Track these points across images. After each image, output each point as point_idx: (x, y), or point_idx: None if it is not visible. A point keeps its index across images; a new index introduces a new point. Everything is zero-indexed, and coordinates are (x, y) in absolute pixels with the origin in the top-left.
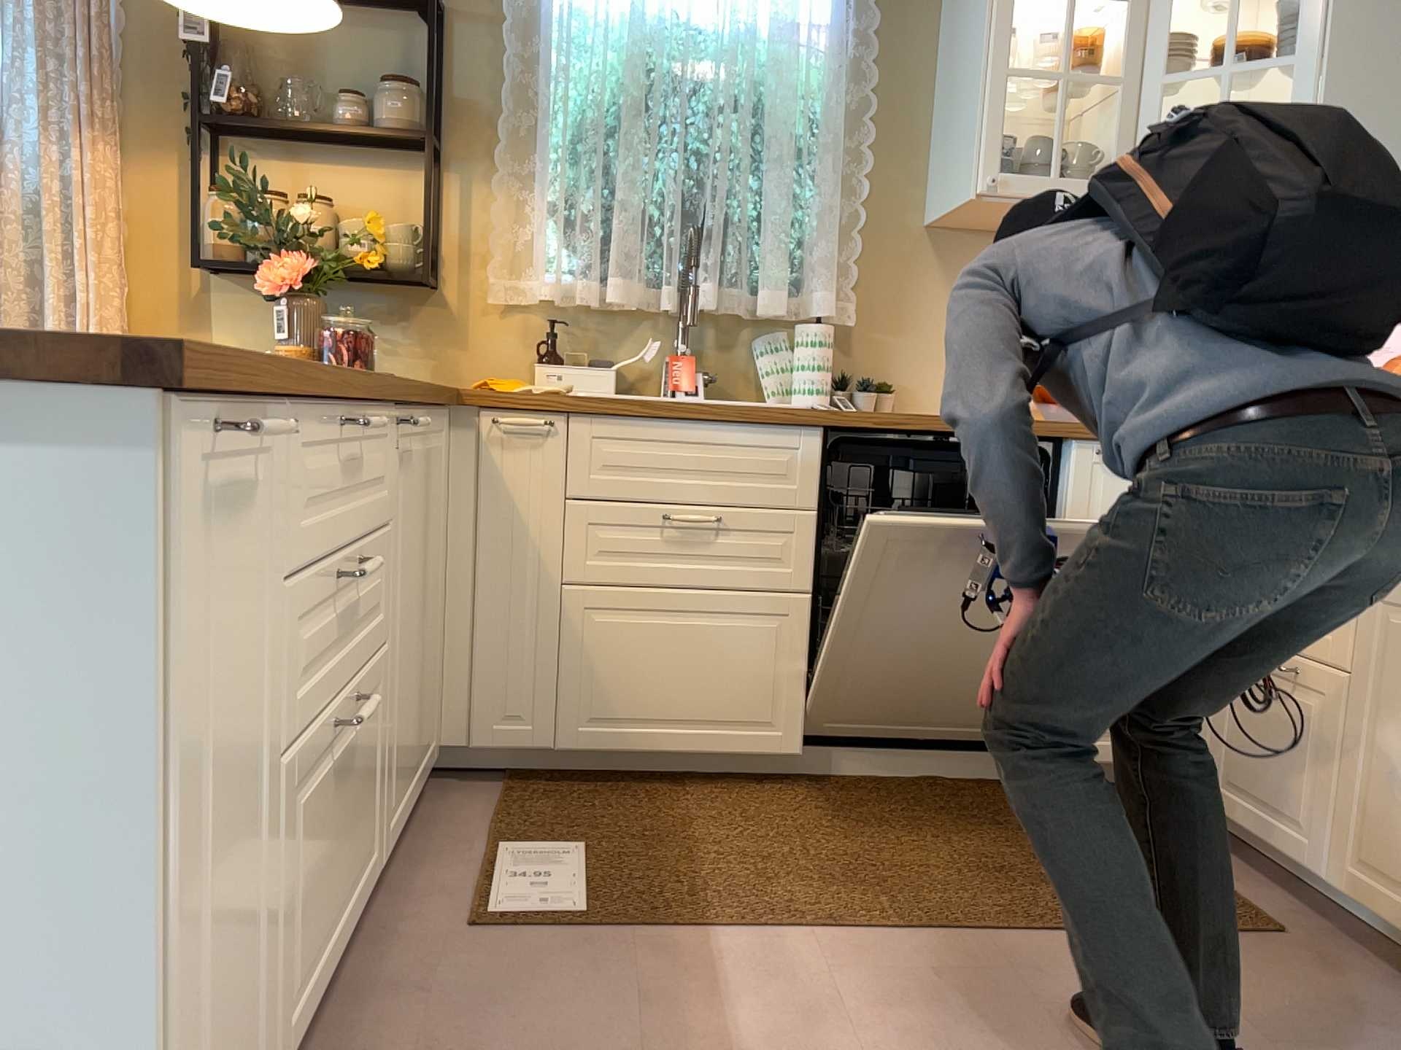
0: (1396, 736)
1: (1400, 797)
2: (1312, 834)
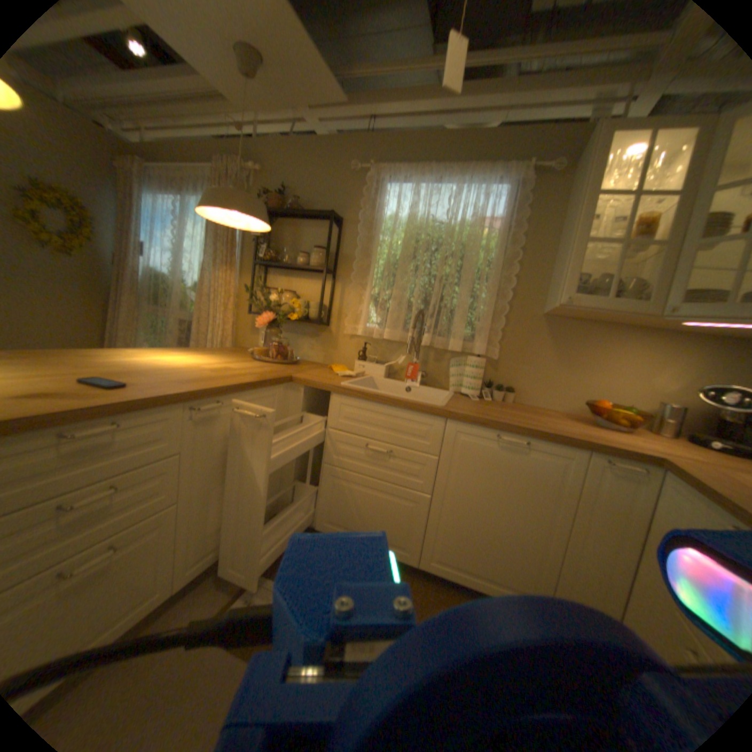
0: None
1: None
2: None
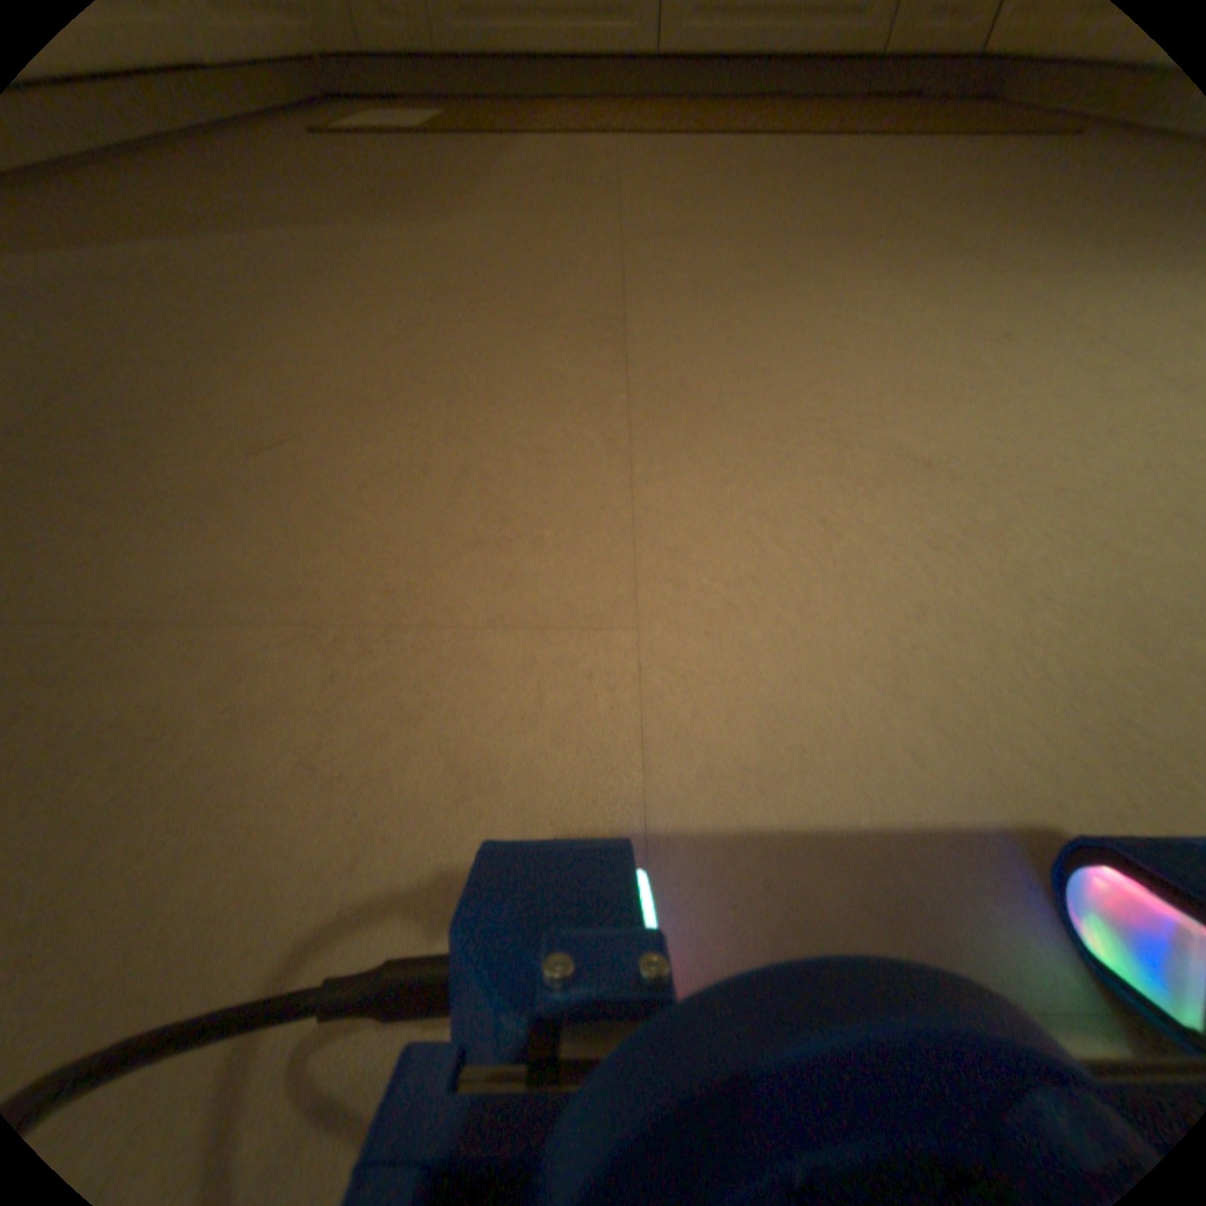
0: None
1: None
2: None
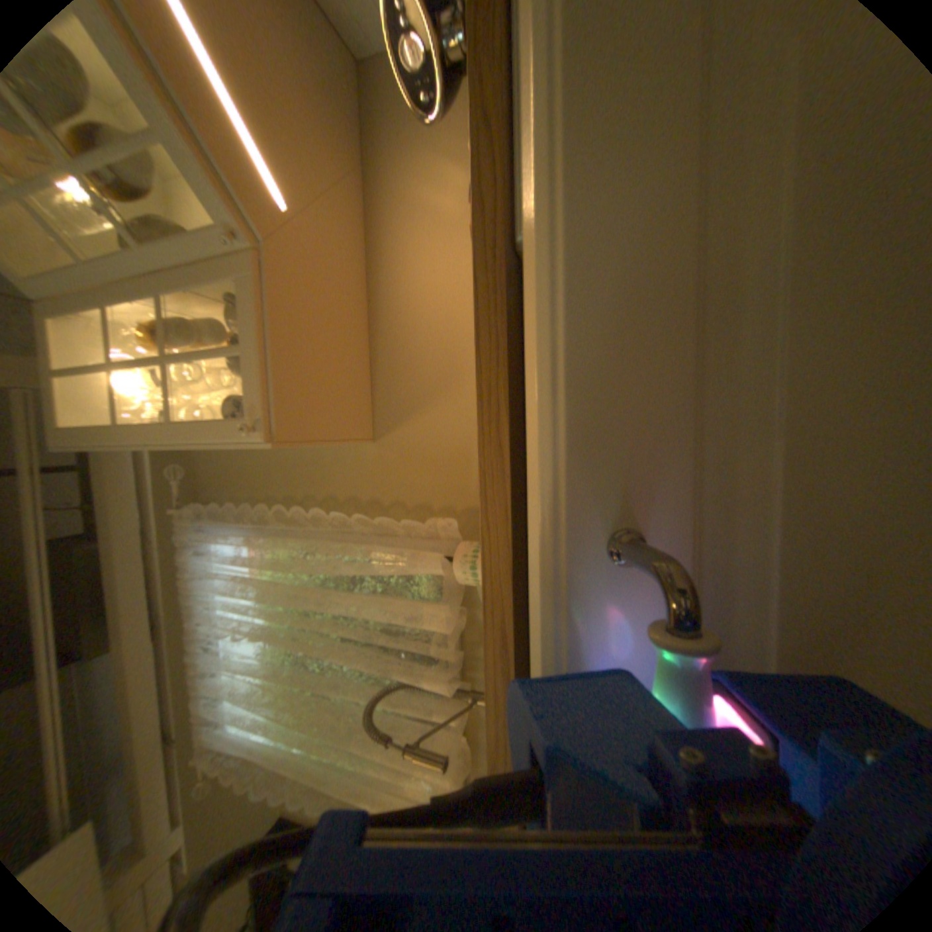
0: None
1: None
2: None
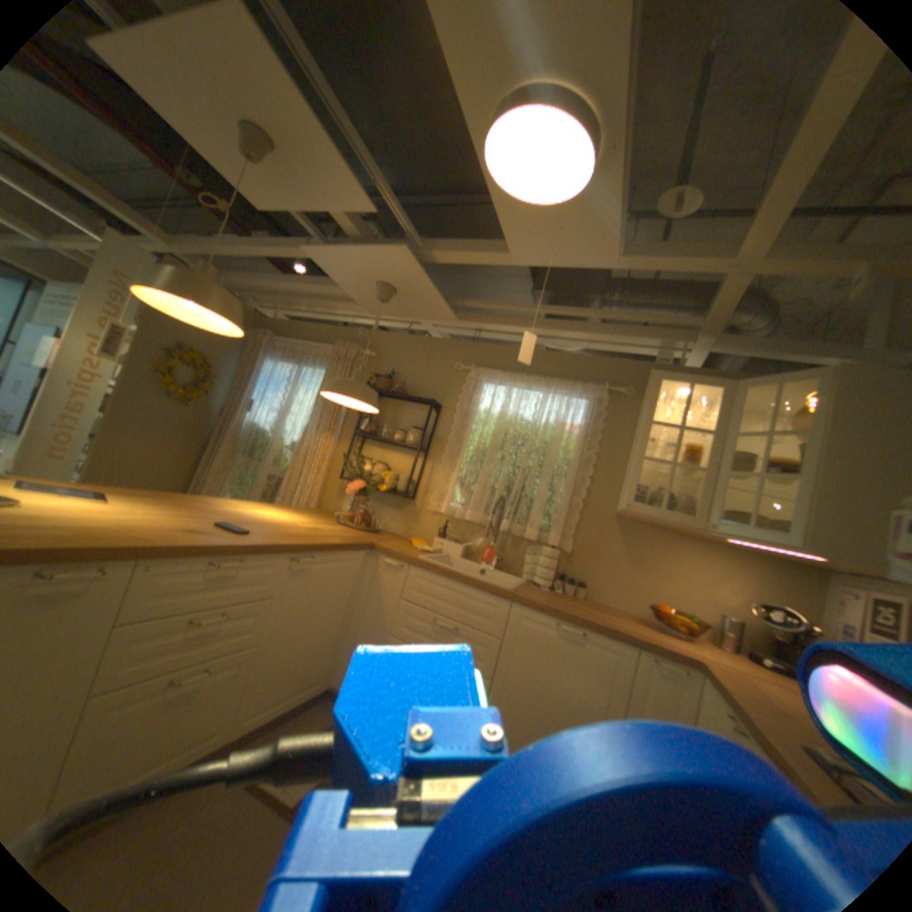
0: None
1: None
2: None
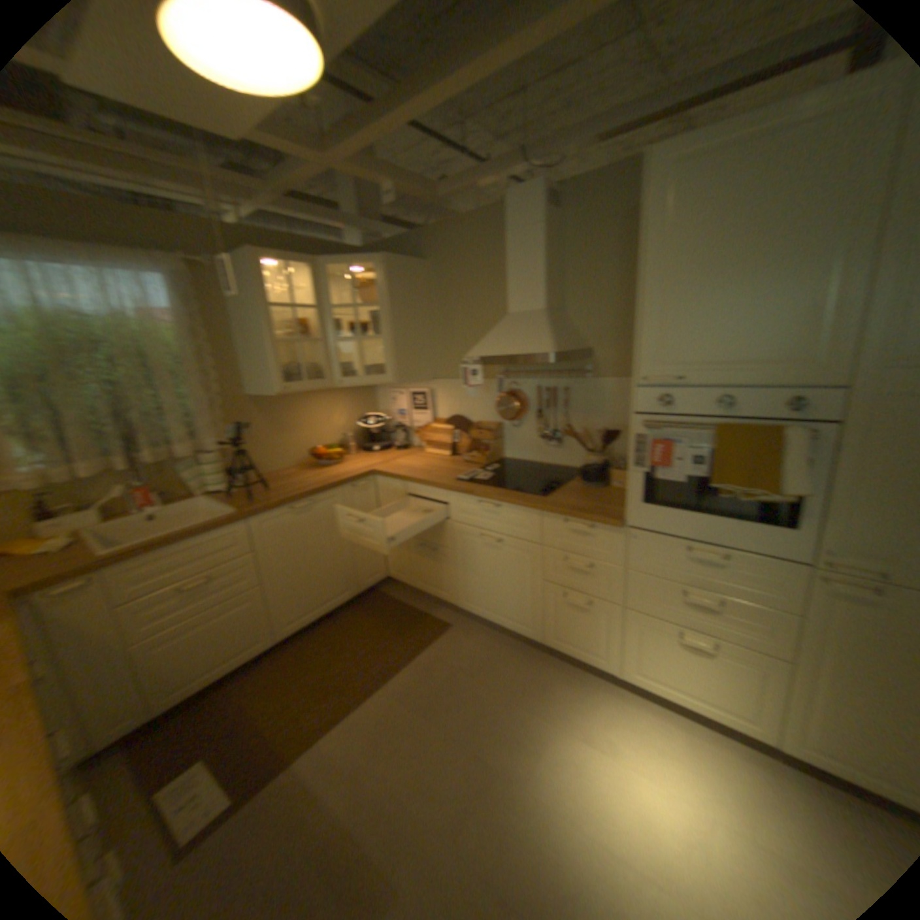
0: (470, 567)
1: (474, 583)
2: (451, 593)
